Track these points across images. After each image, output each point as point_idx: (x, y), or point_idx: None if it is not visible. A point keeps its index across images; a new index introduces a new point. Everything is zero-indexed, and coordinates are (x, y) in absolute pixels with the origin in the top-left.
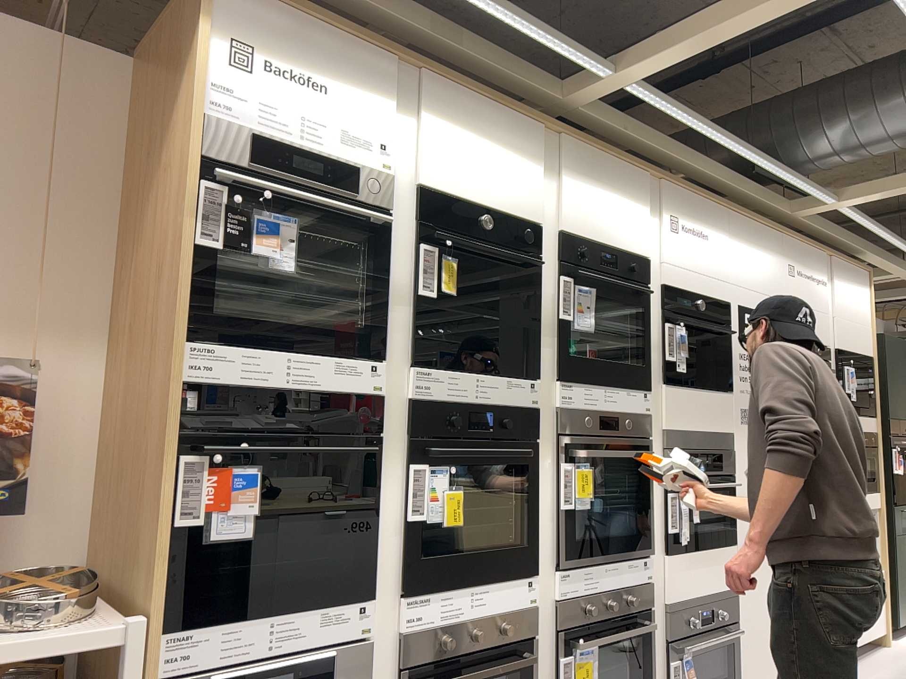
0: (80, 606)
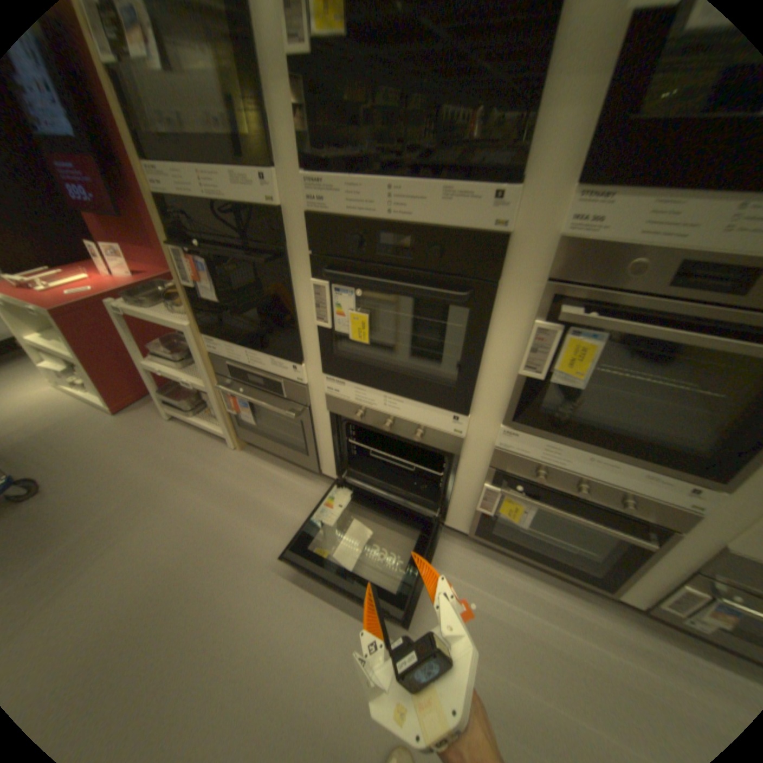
0: (178, 311)
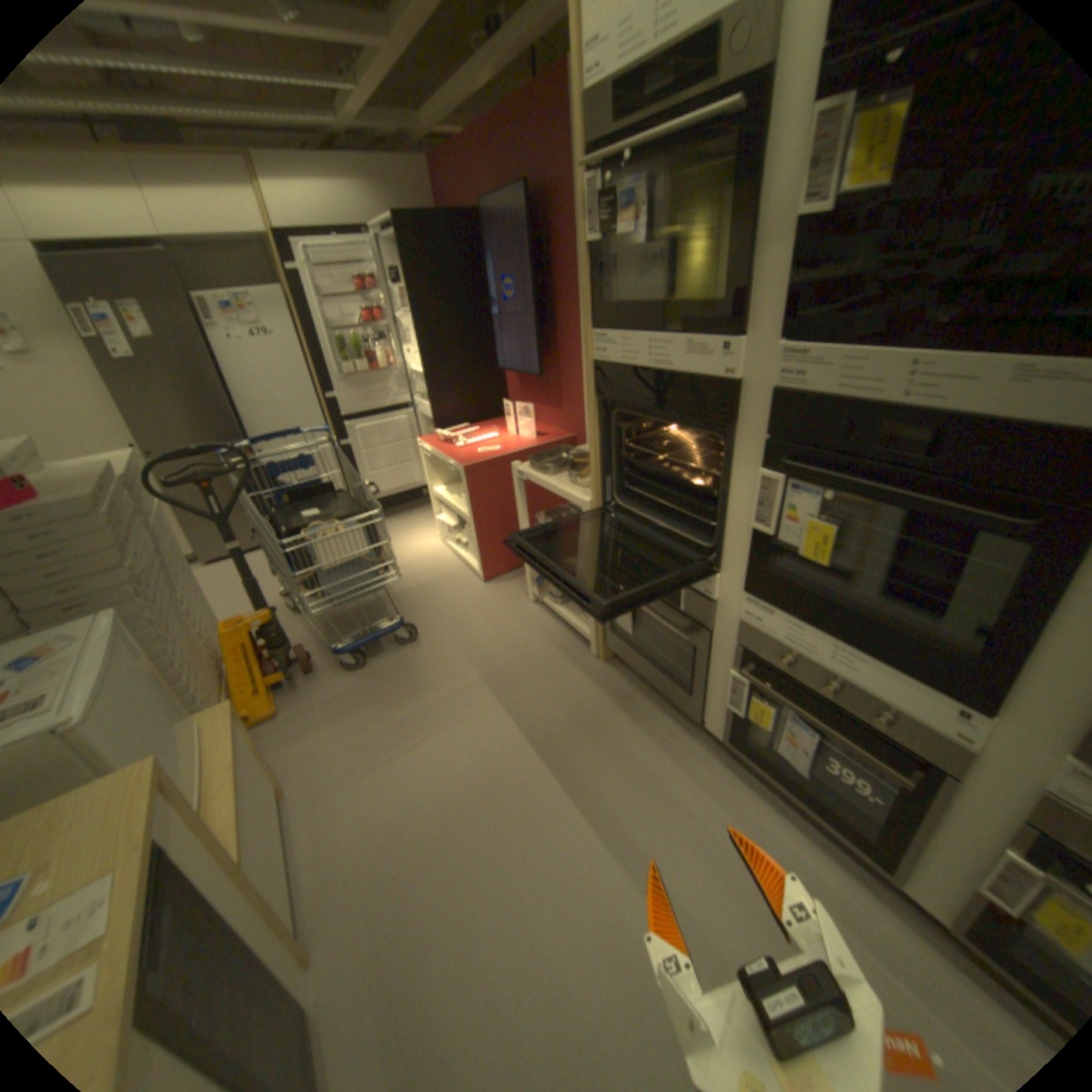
0: (580, 485)
